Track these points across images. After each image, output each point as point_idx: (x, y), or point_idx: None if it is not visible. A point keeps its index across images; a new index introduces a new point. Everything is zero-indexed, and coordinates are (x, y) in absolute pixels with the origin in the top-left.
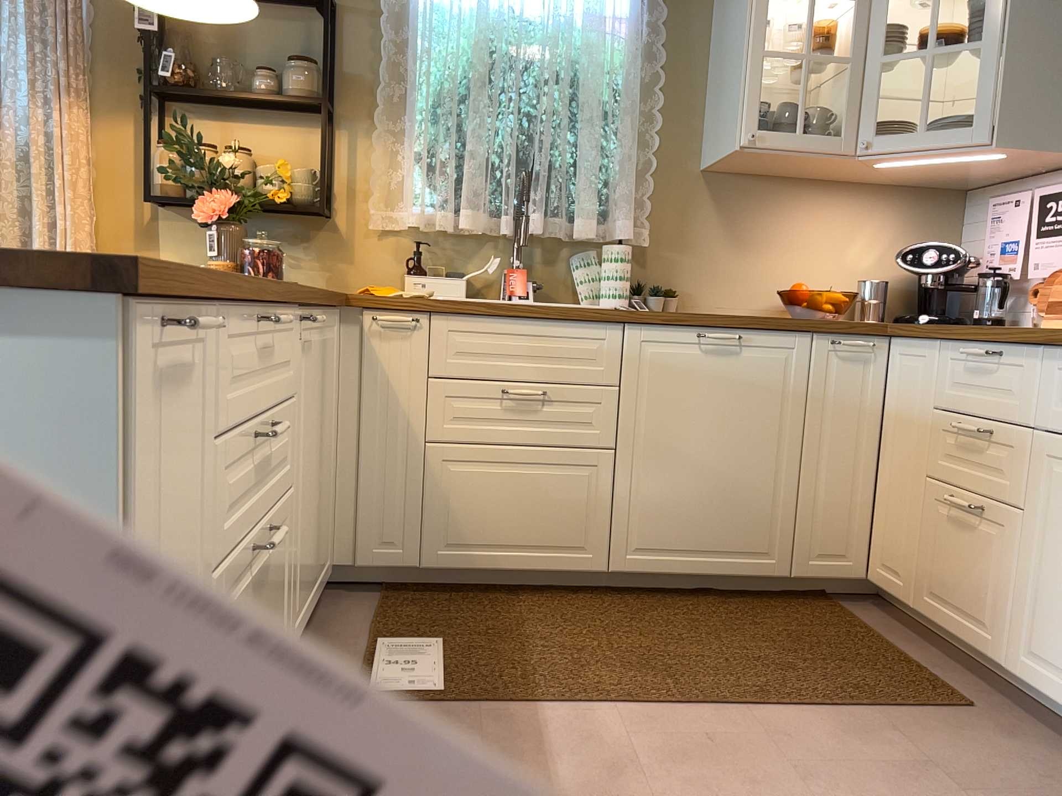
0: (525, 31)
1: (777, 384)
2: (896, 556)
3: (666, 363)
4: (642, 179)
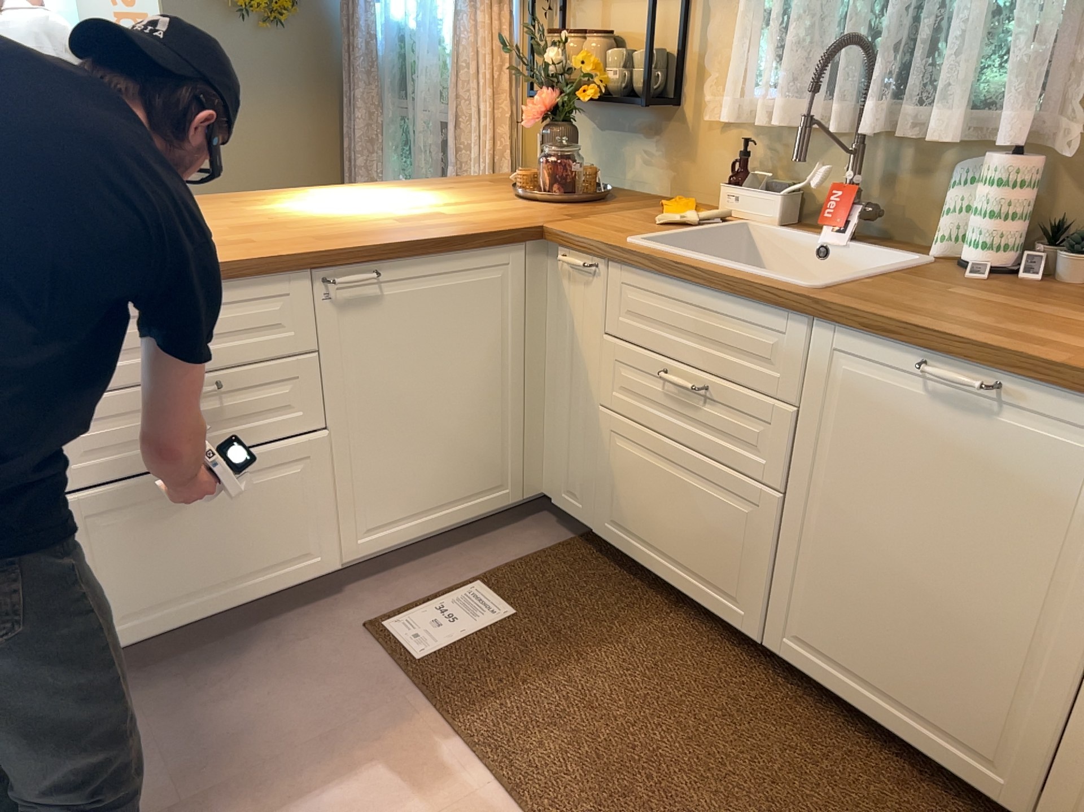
0: None
1: (1060, 495)
2: None
3: (862, 394)
4: None
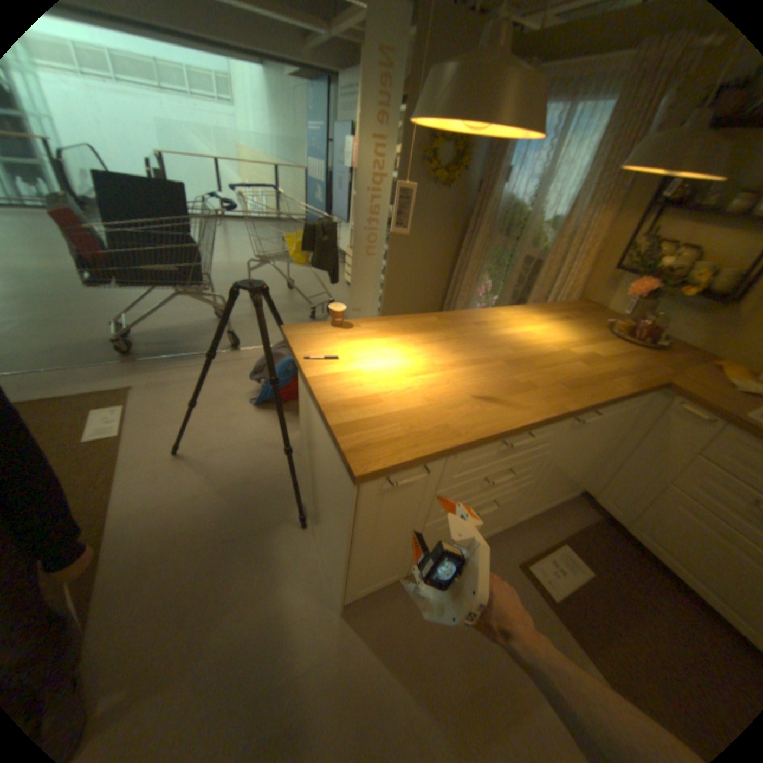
0: None
1: None
2: None
3: None
4: None
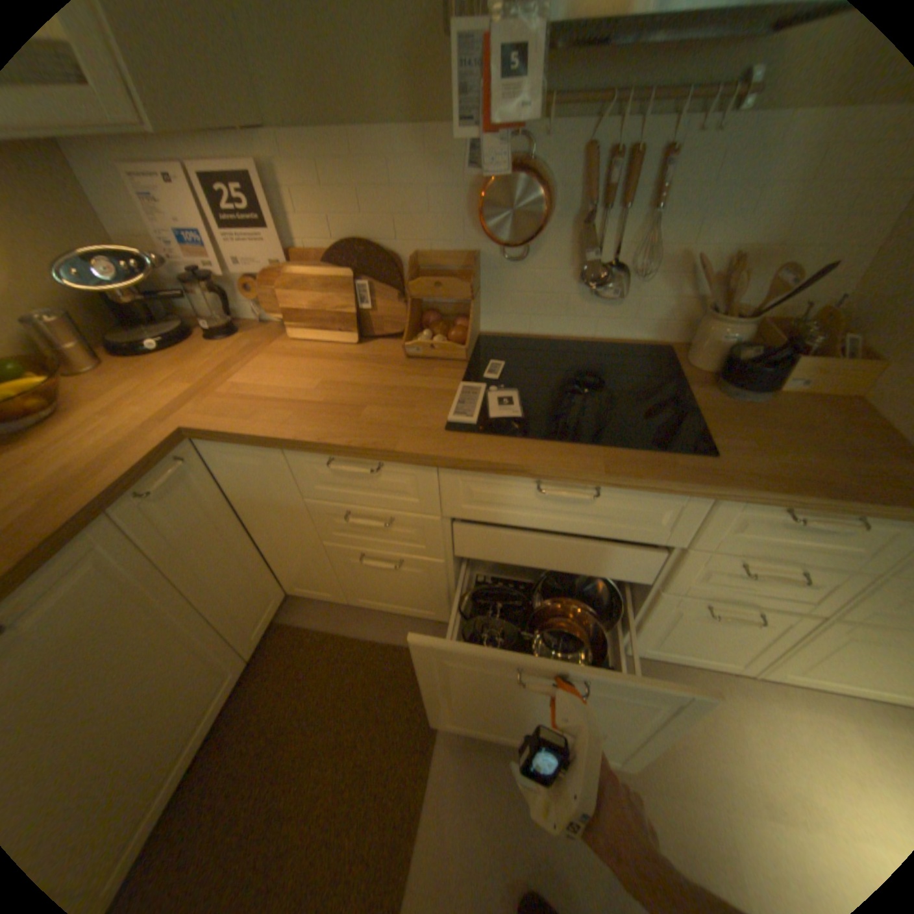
0: None
1: (109, 596)
2: (312, 582)
3: None
4: None
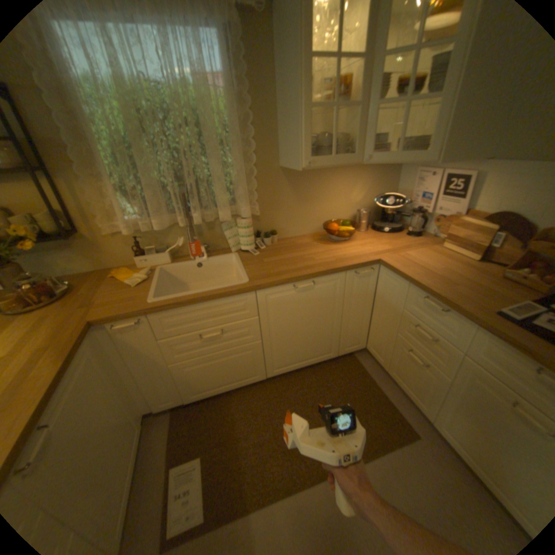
0: (155, 89)
1: (330, 295)
2: (380, 350)
3: (279, 301)
4: (250, 178)
